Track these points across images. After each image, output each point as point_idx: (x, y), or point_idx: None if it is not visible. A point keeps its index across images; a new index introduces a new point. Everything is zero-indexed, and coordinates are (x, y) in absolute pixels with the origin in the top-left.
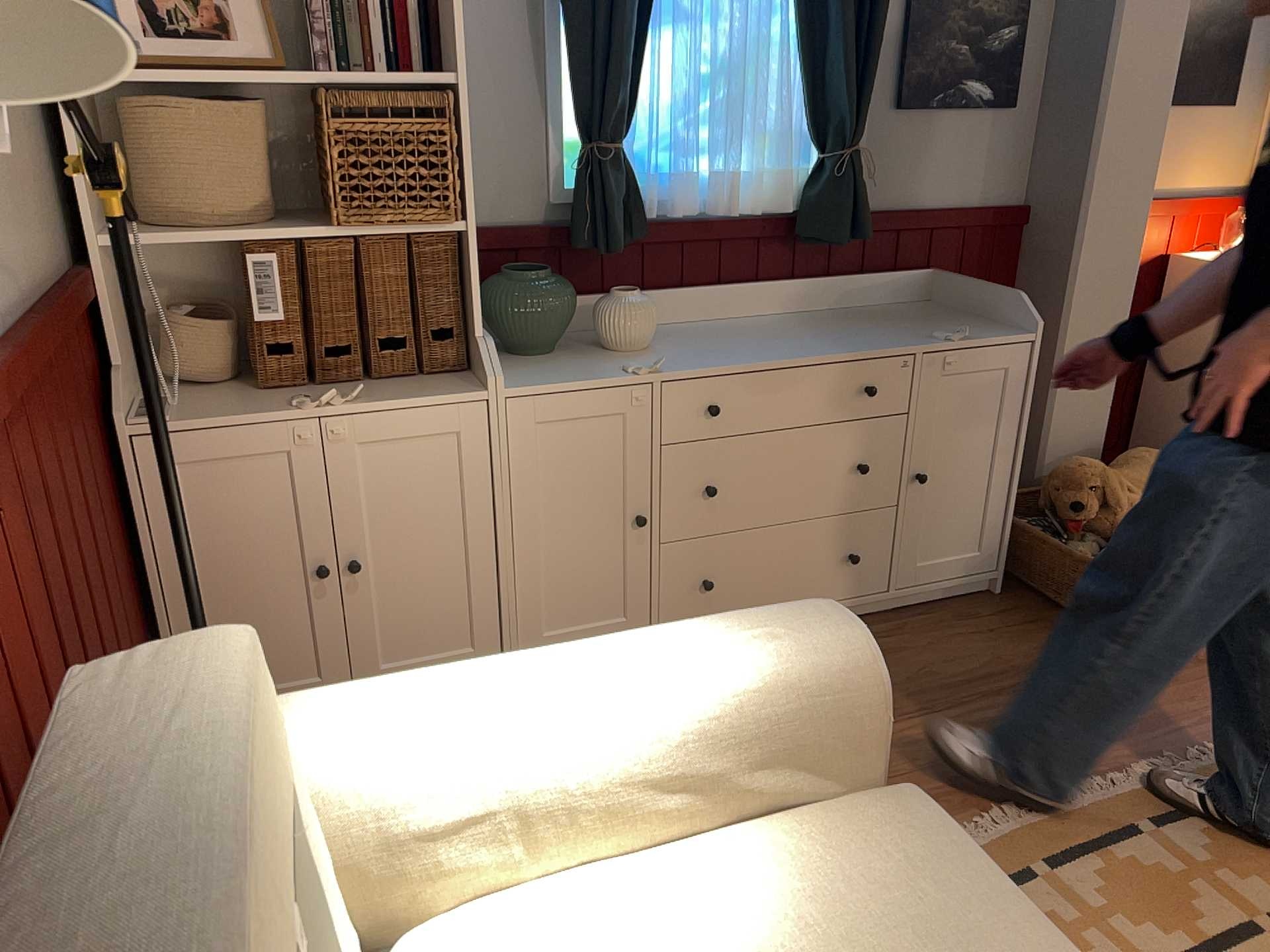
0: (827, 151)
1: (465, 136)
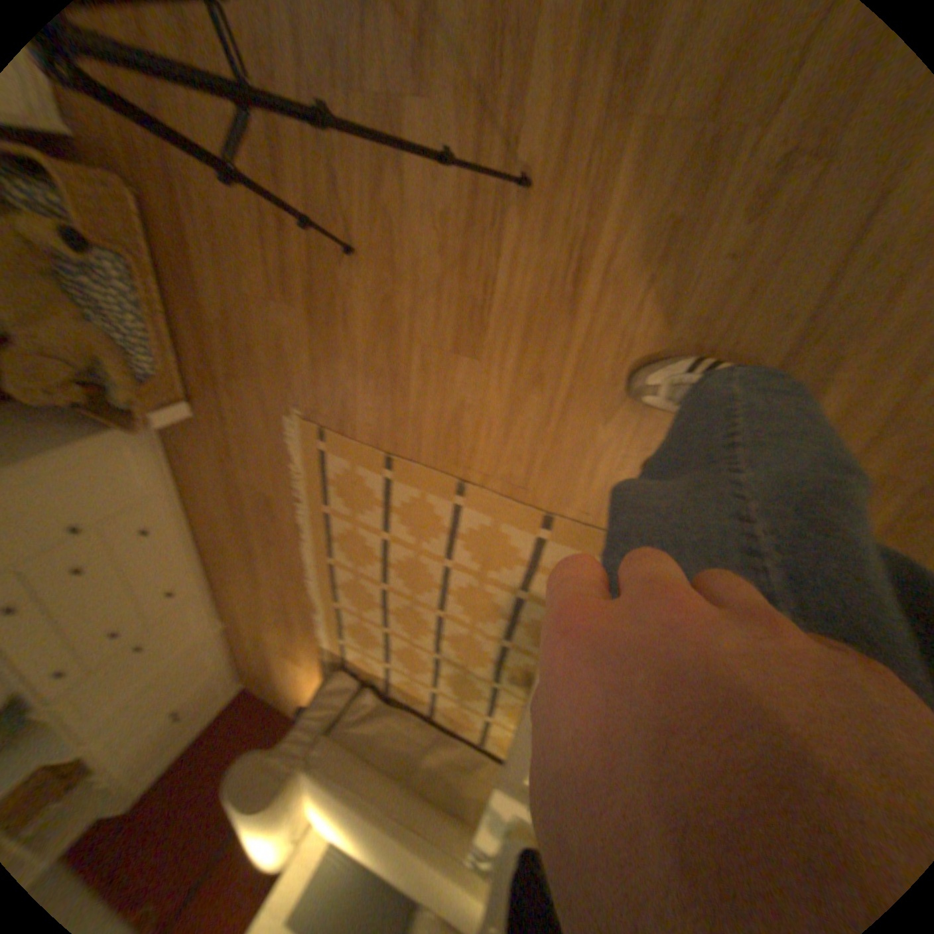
0: None
1: None
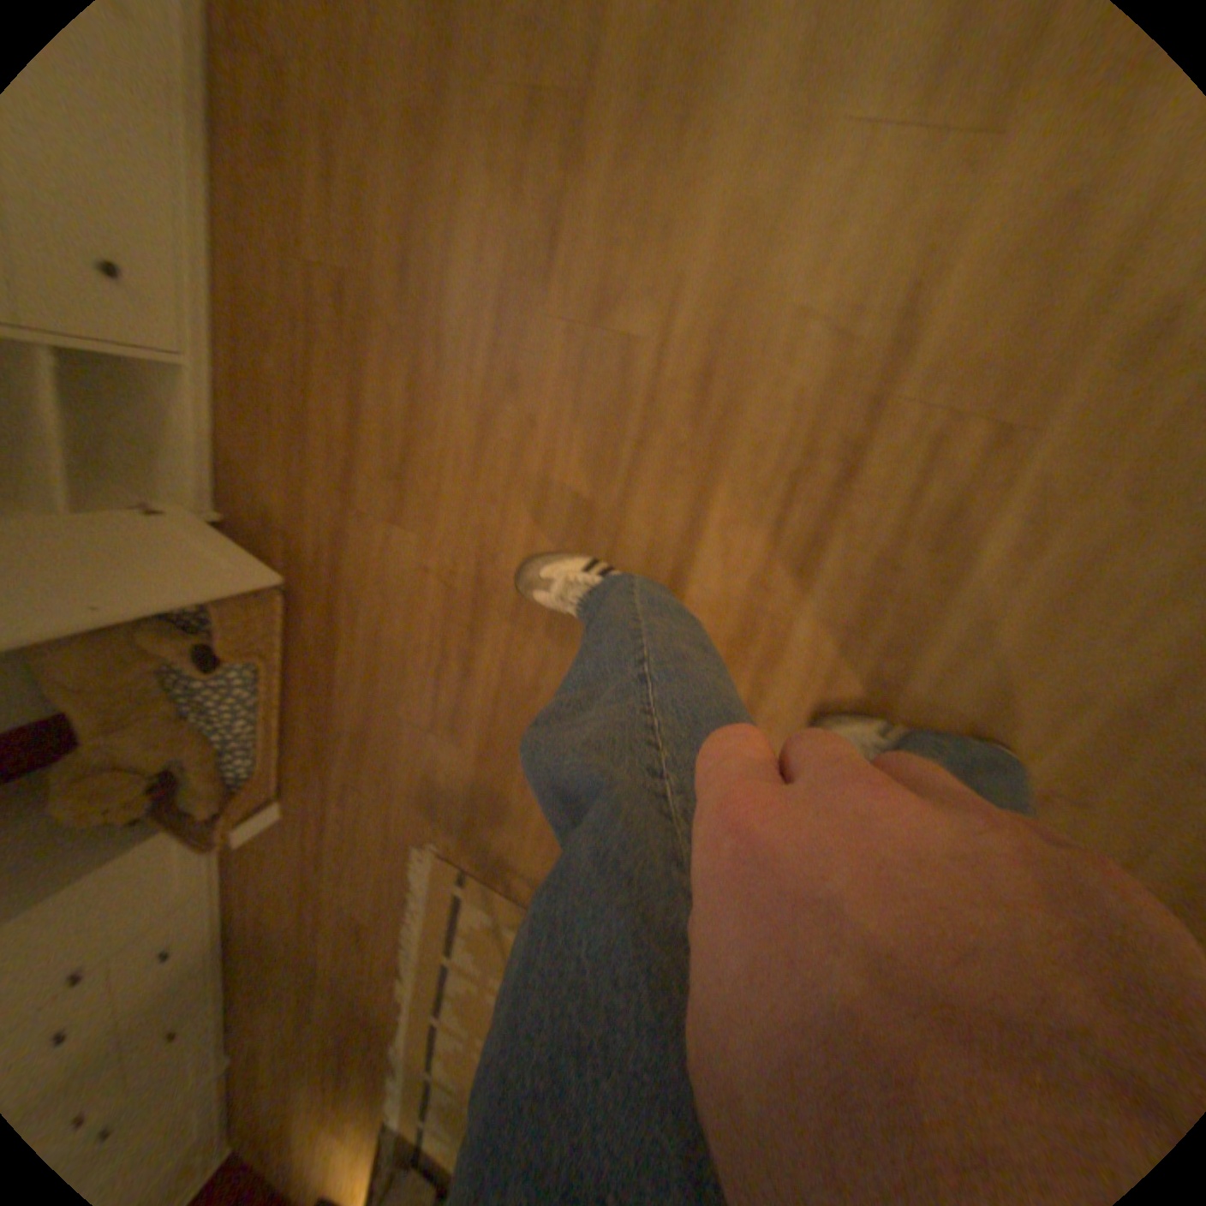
0: None
1: None
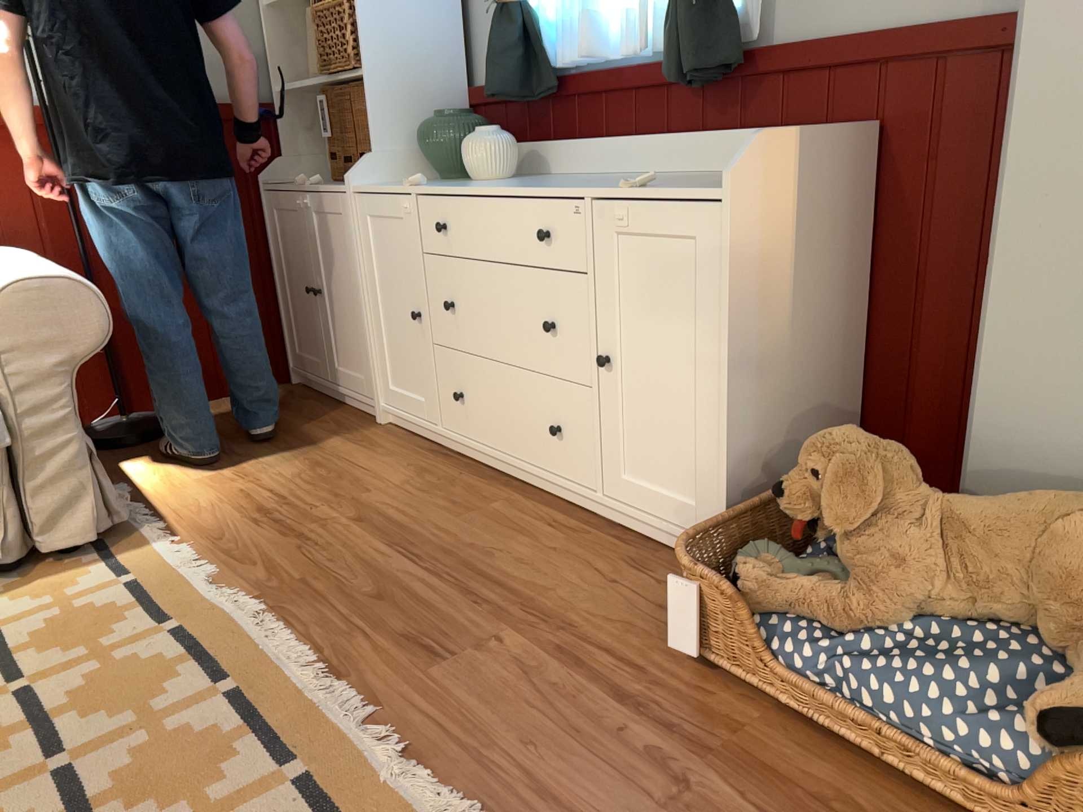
0: None
1: (358, 7)
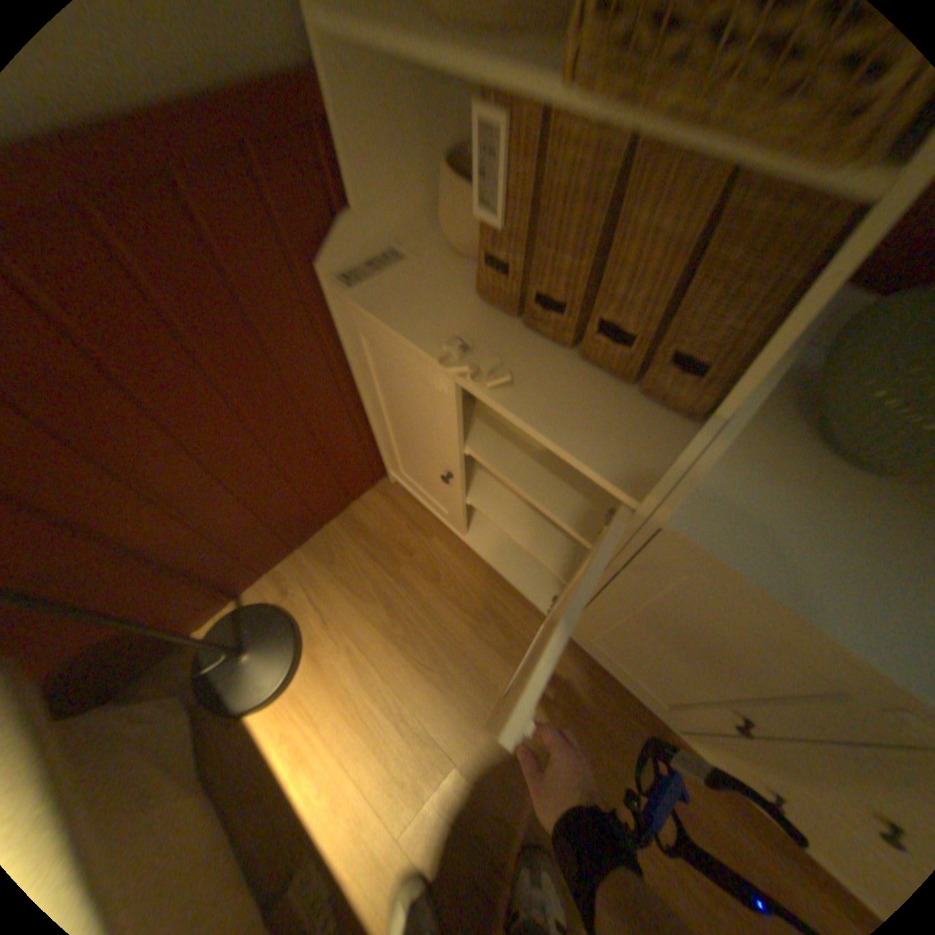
0: None
1: None
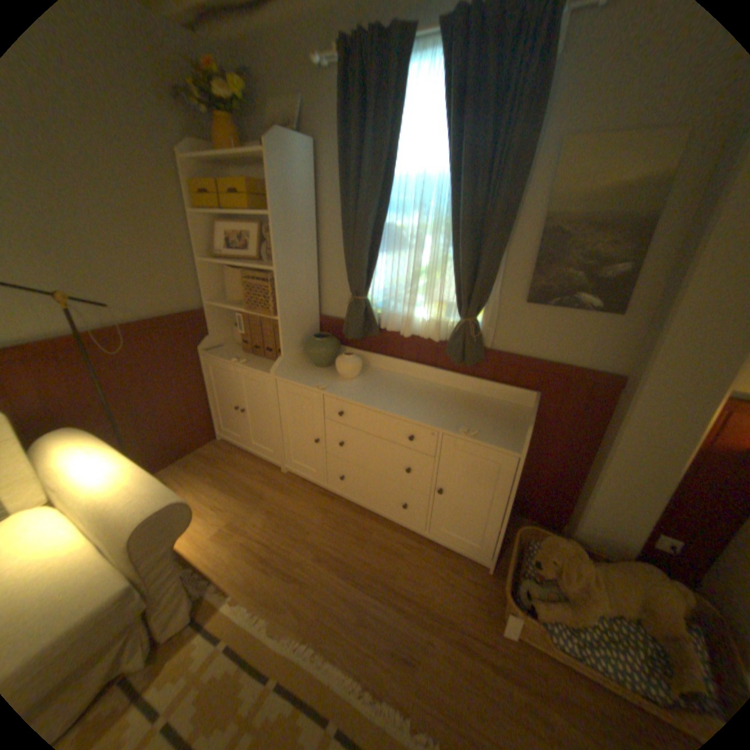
0: (461, 317)
1: (278, 288)
